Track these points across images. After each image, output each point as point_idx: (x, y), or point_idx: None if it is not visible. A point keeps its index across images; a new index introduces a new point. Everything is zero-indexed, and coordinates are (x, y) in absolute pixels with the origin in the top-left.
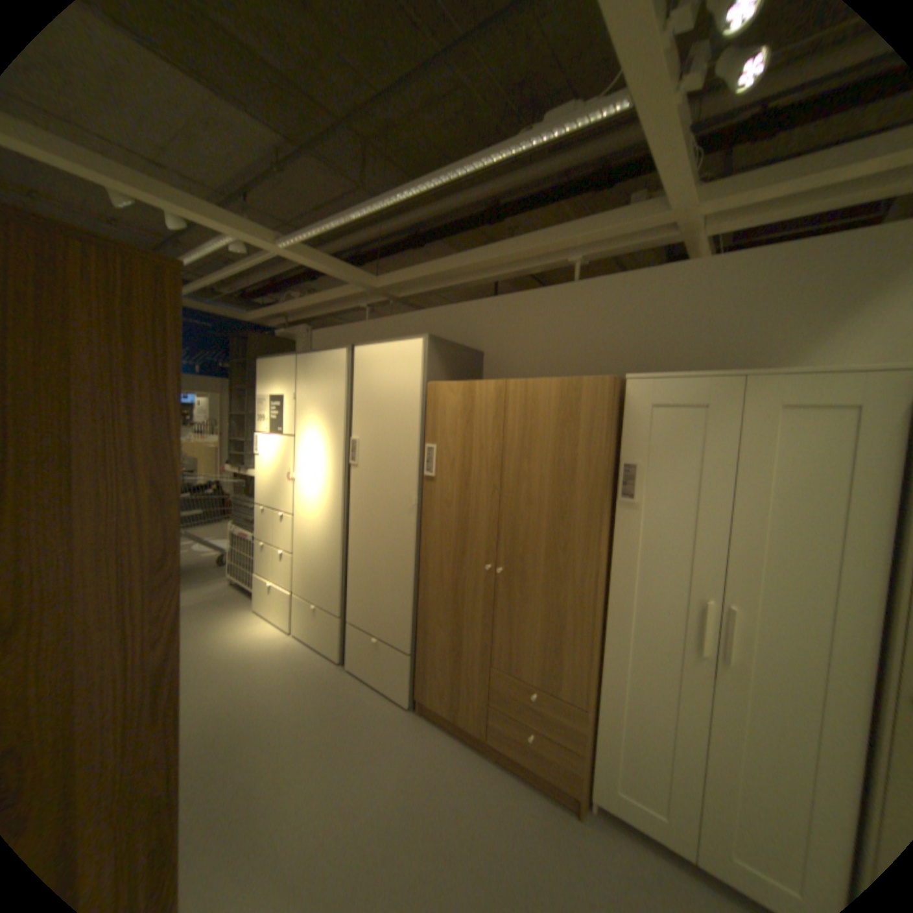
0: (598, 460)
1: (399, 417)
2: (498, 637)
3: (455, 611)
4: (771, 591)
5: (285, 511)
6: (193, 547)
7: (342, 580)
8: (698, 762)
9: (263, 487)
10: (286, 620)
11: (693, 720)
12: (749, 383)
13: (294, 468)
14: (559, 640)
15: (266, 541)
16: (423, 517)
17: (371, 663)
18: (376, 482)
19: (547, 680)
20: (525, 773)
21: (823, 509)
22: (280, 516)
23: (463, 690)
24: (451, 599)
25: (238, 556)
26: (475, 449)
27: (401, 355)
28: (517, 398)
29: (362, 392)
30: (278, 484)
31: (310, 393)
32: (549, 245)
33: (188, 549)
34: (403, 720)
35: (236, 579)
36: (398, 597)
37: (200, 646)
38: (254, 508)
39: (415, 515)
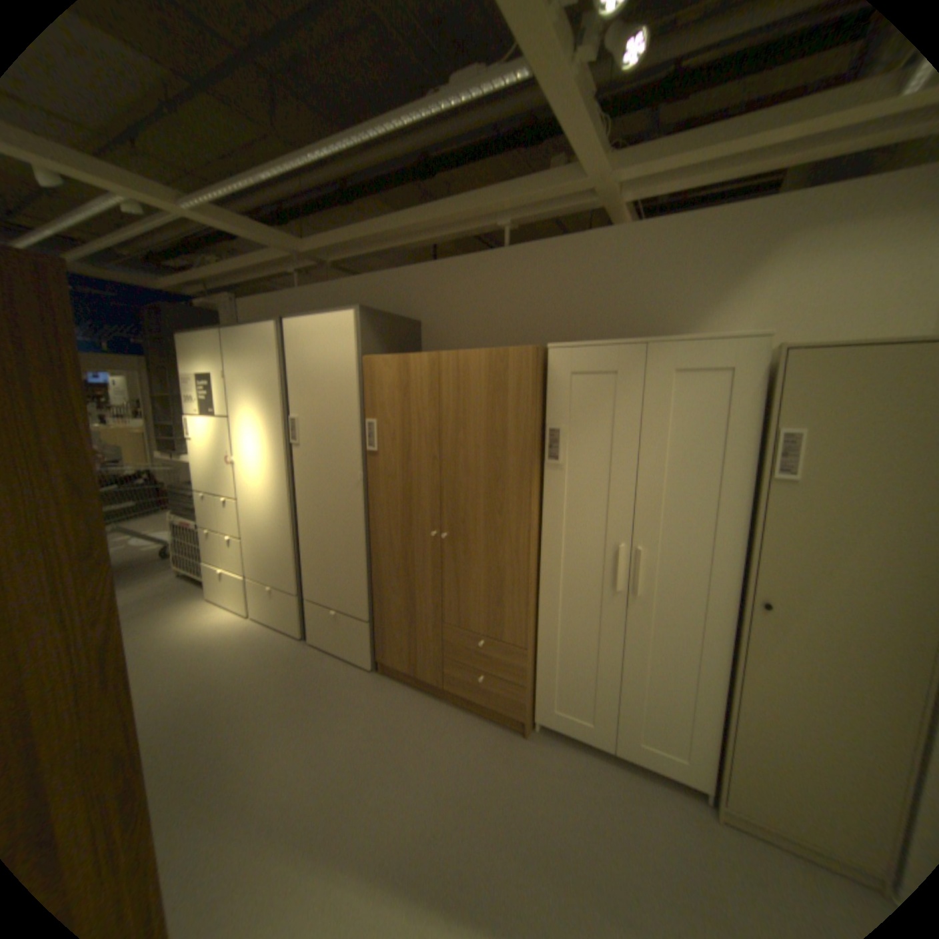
0: (525, 426)
1: (336, 393)
2: (447, 596)
3: (407, 576)
4: (668, 531)
5: (227, 496)
6: (129, 543)
7: (295, 559)
8: (615, 676)
9: (200, 473)
10: (242, 605)
11: (611, 644)
12: (649, 350)
13: (231, 451)
14: (500, 592)
15: (210, 529)
16: (369, 492)
17: (332, 635)
18: (320, 460)
19: (491, 627)
20: (478, 709)
21: (706, 458)
22: (222, 502)
23: (420, 646)
24: (402, 567)
25: (182, 547)
26: (414, 422)
27: (332, 328)
28: (450, 370)
29: (295, 368)
30: (216, 469)
31: (239, 371)
32: (478, 208)
33: (123, 545)
34: (366, 681)
35: (183, 570)
36: (352, 570)
37: (151, 640)
38: (193, 496)
39: (361, 491)
